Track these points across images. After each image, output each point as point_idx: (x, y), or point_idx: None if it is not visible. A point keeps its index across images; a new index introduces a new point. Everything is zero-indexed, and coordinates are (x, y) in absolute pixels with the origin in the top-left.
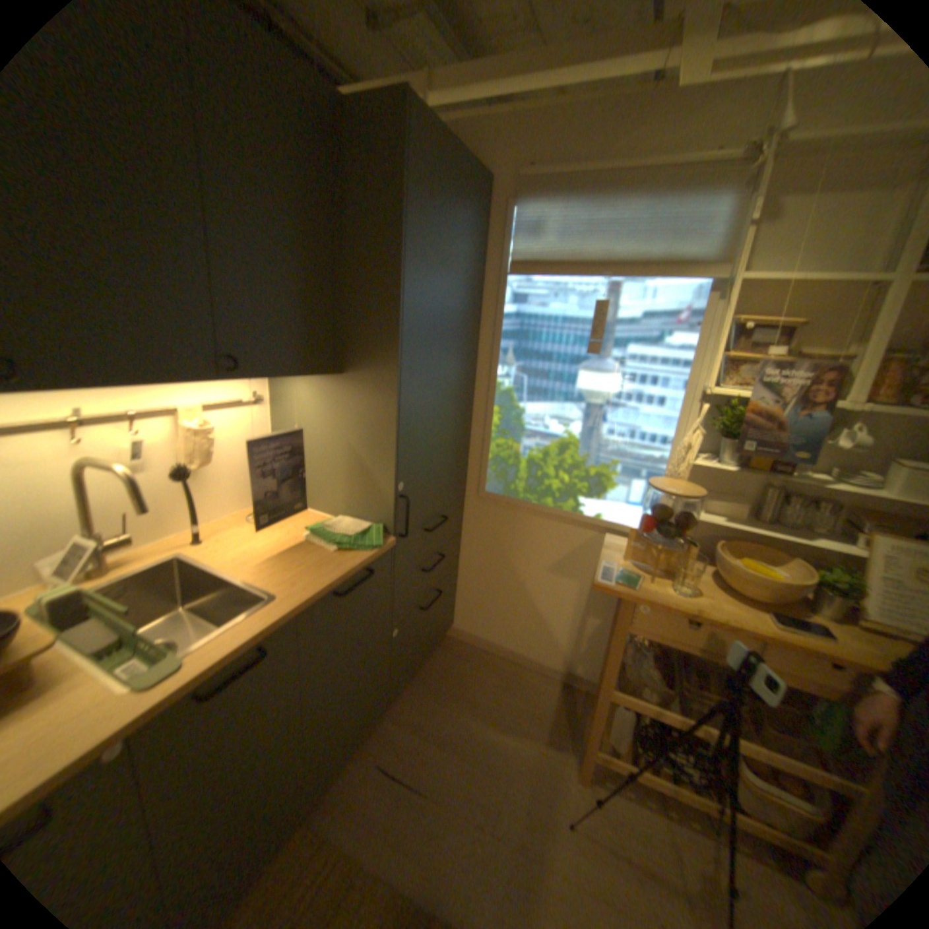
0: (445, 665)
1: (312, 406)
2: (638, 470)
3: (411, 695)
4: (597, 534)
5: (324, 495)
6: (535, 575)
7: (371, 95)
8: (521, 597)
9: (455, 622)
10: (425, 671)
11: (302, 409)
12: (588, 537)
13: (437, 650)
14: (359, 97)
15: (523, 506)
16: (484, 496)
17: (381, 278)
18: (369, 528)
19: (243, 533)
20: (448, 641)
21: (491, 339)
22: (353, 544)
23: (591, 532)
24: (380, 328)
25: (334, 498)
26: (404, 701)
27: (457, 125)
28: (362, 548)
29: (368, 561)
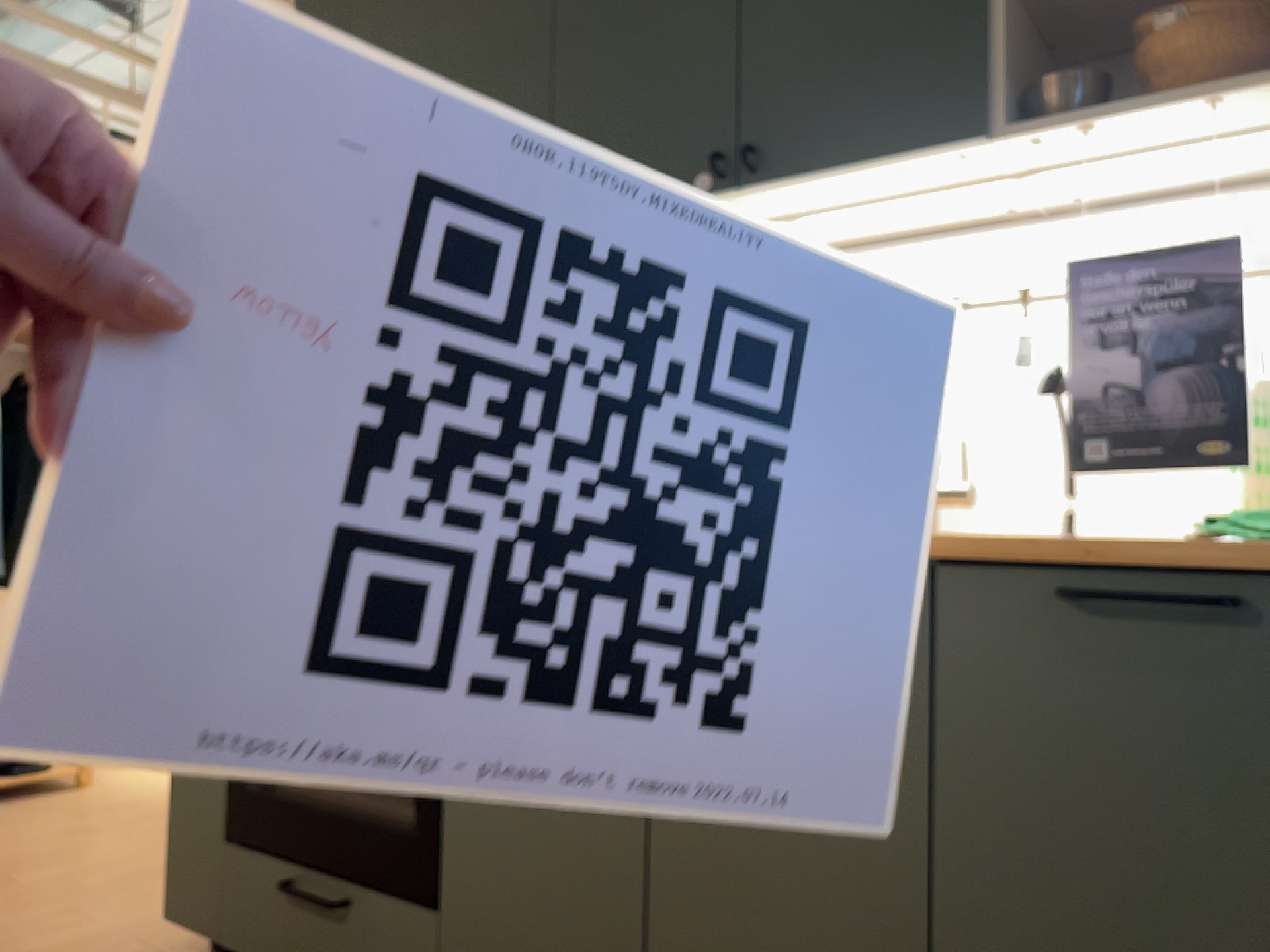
0: None
1: None
2: None
3: None
4: None
5: None
6: None
7: None
8: None
9: None
10: None
11: None
12: None
13: None
14: None
15: None
16: None
17: None
18: None
19: None
20: None
21: None
22: (1245, 526)
23: None
24: None
25: None
26: None
27: None
28: (1260, 537)
29: (1219, 556)
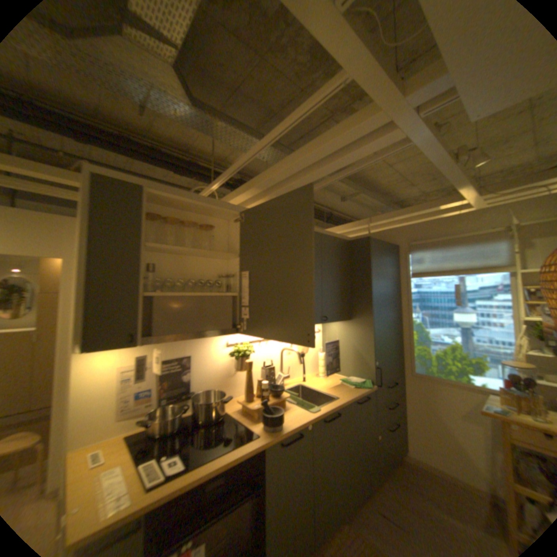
0: (407, 476)
1: (338, 333)
2: (501, 360)
3: (390, 486)
4: (486, 397)
5: (343, 369)
6: (454, 422)
7: (357, 239)
8: (448, 436)
9: (410, 452)
10: (396, 476)
11: (334, 334)
12: (481, 399)
13: (401, 468)
14: (353, 240)
15: (438, 381)
16: (415, 376)
17: (364, 288)
18: (365, 382)
19: (317, 381)
20: (407, 464)
21: (406, 303)
22: (360, 386)
23: (482, 396)
24: (364, 304)
25: (347, 370)
26: (387, 488)
27: (381, 232)
28: (364, 388)
29: (367, 393)
